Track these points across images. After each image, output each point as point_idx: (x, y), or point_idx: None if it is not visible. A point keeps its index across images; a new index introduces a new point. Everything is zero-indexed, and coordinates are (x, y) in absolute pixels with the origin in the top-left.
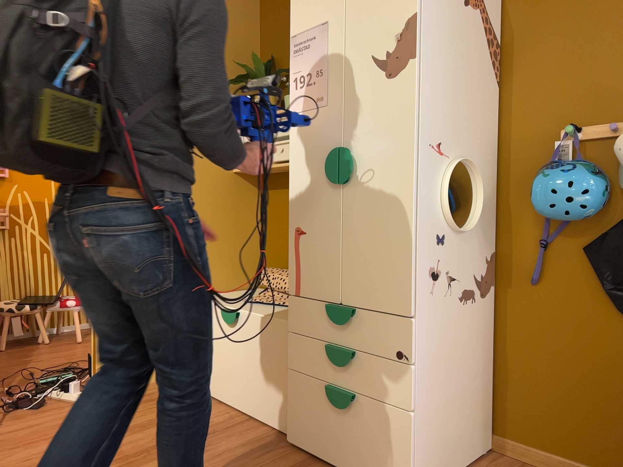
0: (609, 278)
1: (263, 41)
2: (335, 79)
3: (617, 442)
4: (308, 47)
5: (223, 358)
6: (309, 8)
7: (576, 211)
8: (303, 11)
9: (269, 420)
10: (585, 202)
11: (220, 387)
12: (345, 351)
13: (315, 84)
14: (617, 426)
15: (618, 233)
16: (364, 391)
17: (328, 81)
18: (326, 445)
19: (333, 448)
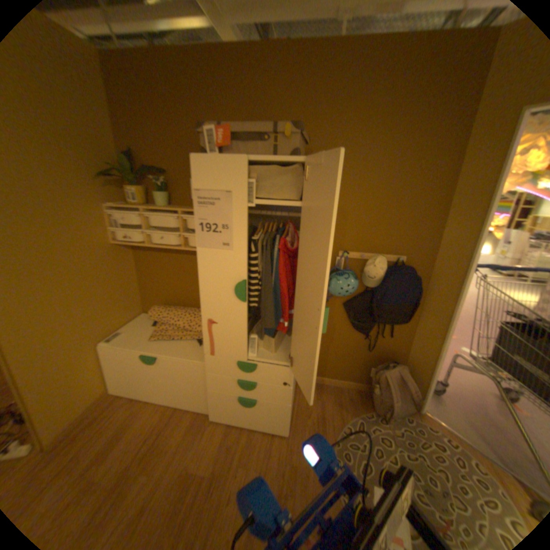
0: (352, 317)
1: (115, 130)
2: (239, 235)
3: (345, 371)
4: (212, 204)
5: (146, 381)
6: (211, 173)
7: (347, 295)
8: (205, 172)
9: (191, 409)
10: (351, 292)
11: (145, 395)
12: (251, 384)
13: (220, 234)
14: (346, 366)
15: (358, 301)
16: (262, 398)
17: (233, 235)
18: (238, 420)
19: (242, 421)
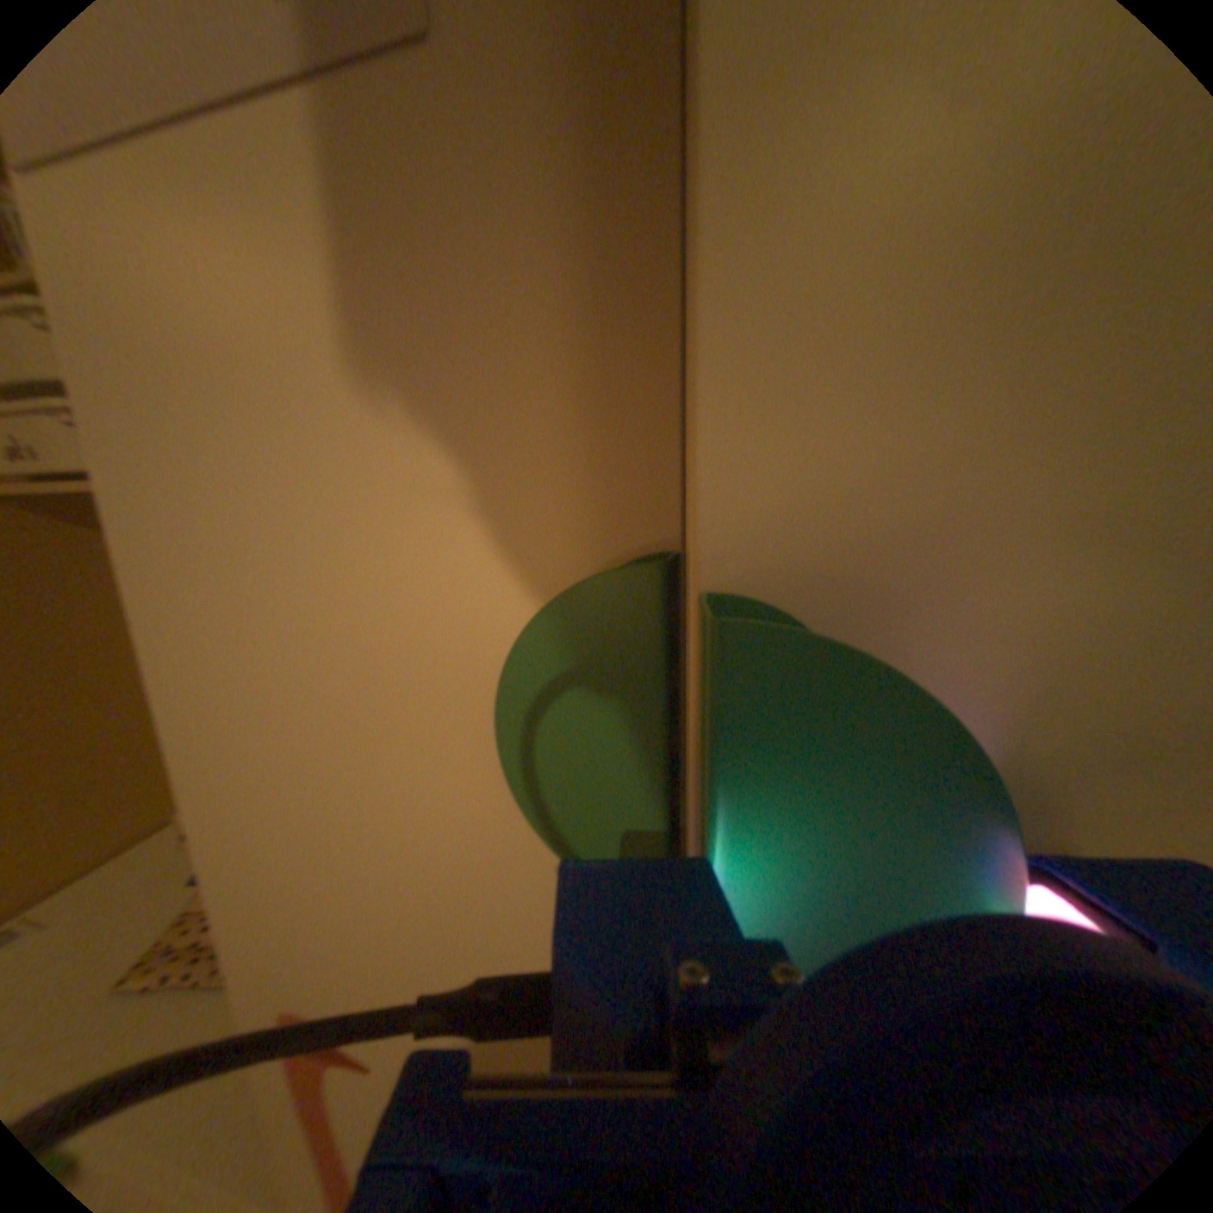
0: None
1: None
2: None
3: None
4: None
5: None
6: None
7: None
8: None
9: None
10: None
11: None
12: None
13: None
14: None
15: None
16: None
17: None
18: None
19: None
